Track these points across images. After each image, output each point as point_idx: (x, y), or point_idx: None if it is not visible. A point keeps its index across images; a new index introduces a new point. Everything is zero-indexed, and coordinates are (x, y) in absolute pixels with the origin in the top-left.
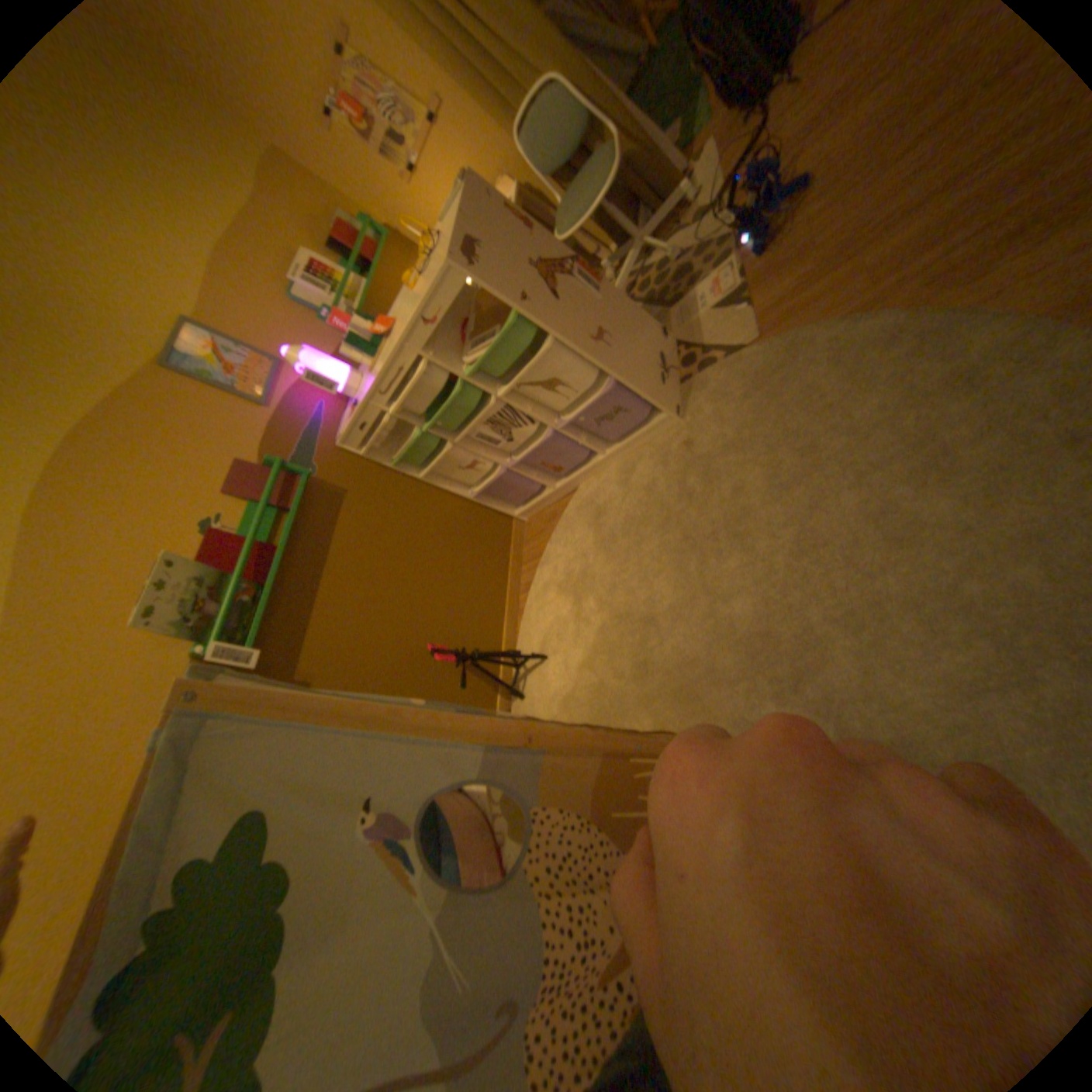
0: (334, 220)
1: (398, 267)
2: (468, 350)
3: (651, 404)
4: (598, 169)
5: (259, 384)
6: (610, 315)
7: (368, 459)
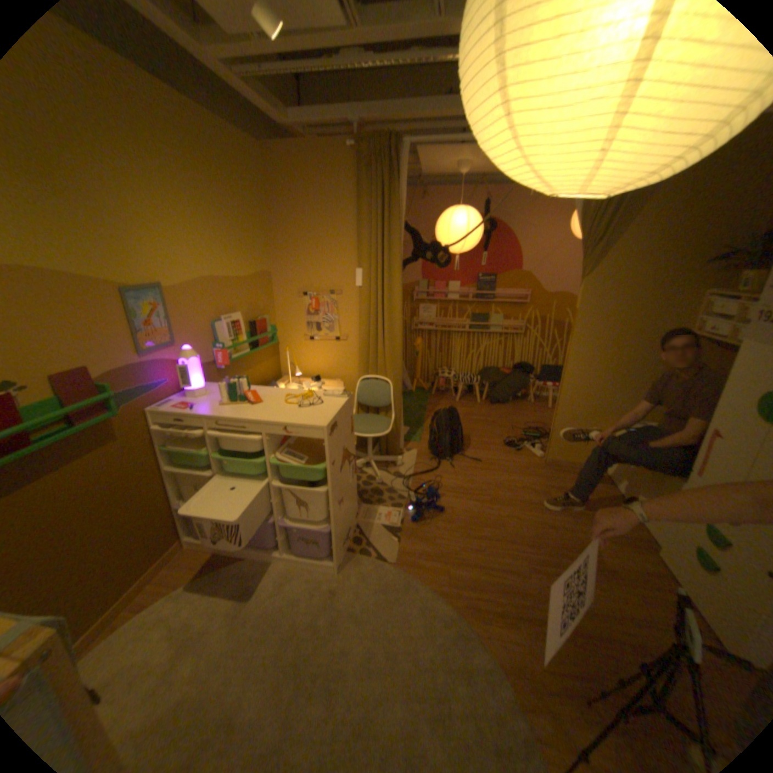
0: (263, 318)
1: (264, 357)
2: (281, 451)
3: (328, 553)
4: (379, 426)
5: (150, 344)
6: (347, 494)
7: (150, 432)
